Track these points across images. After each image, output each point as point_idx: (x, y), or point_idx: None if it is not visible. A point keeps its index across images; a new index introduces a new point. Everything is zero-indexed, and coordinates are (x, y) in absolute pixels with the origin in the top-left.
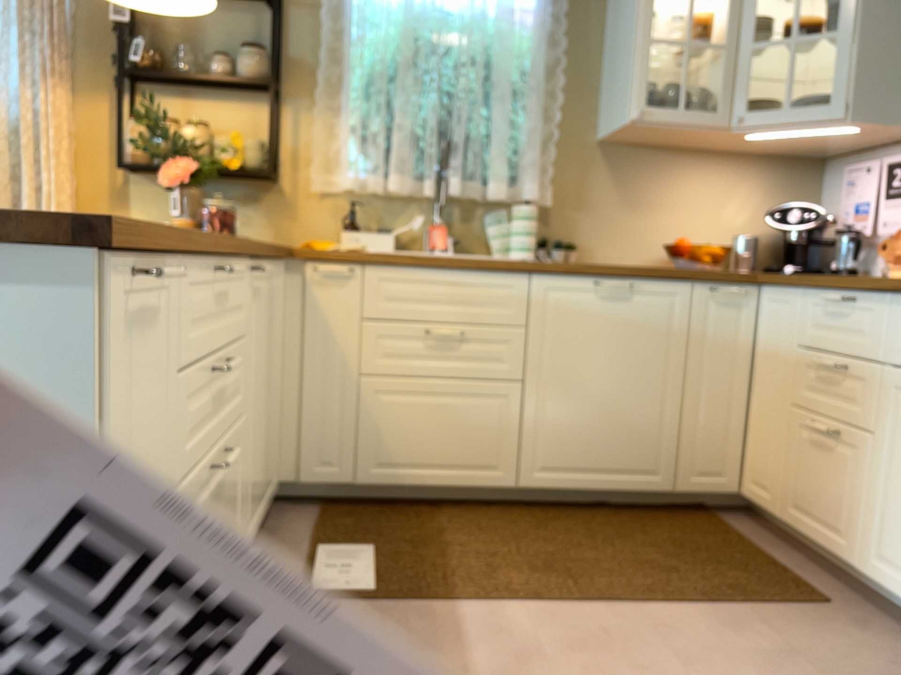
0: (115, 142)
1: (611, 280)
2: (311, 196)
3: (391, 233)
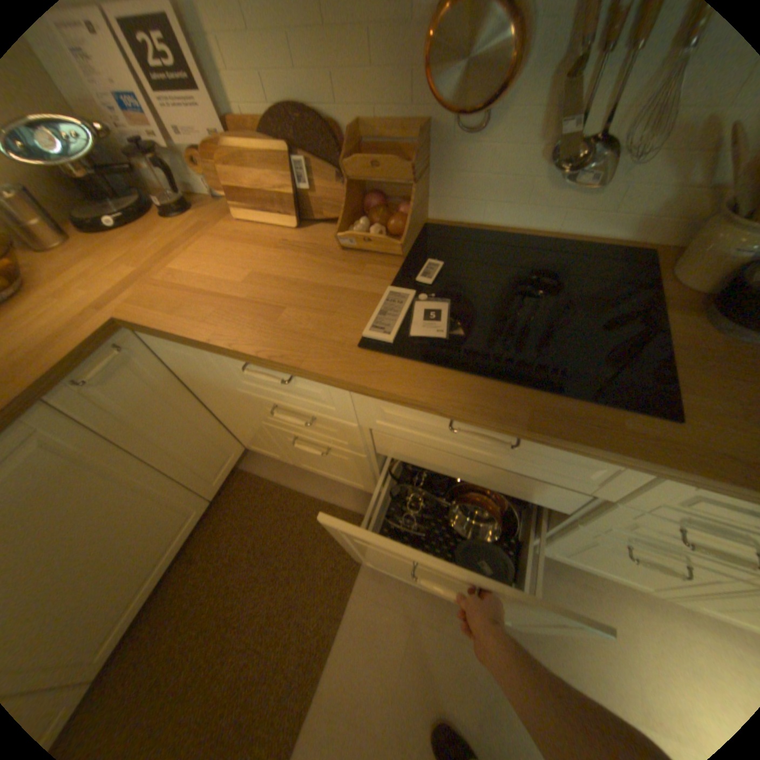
0: None
1: None
2: None
3: None
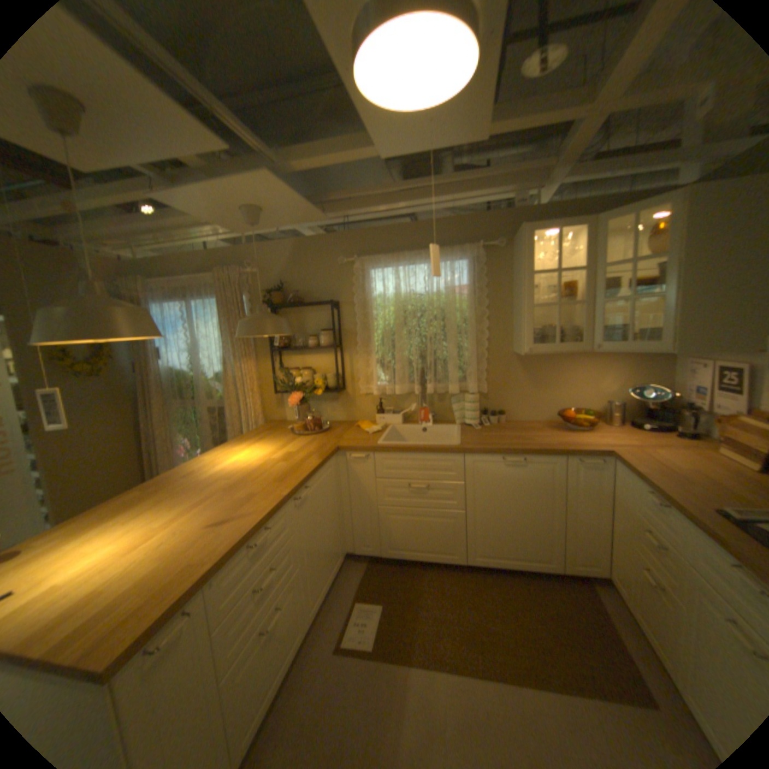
0: (274, 378)
1: (511, 457)
2: (361, 395)
3: (399, 414)
